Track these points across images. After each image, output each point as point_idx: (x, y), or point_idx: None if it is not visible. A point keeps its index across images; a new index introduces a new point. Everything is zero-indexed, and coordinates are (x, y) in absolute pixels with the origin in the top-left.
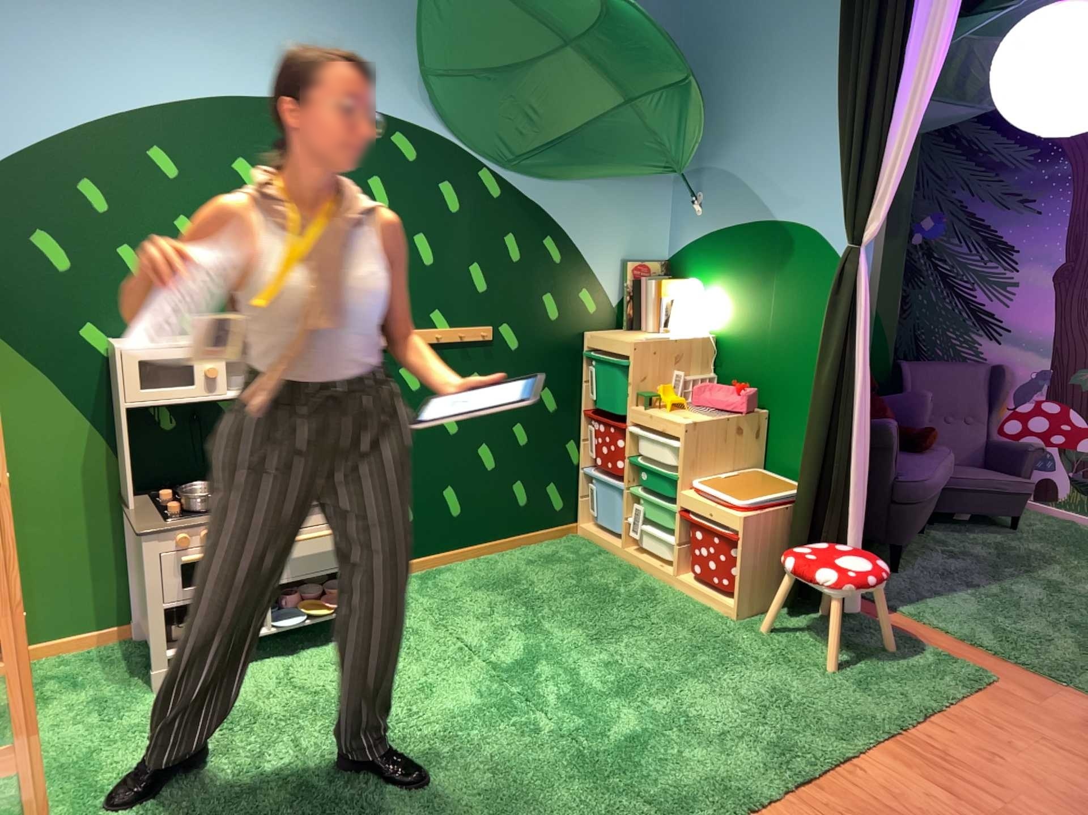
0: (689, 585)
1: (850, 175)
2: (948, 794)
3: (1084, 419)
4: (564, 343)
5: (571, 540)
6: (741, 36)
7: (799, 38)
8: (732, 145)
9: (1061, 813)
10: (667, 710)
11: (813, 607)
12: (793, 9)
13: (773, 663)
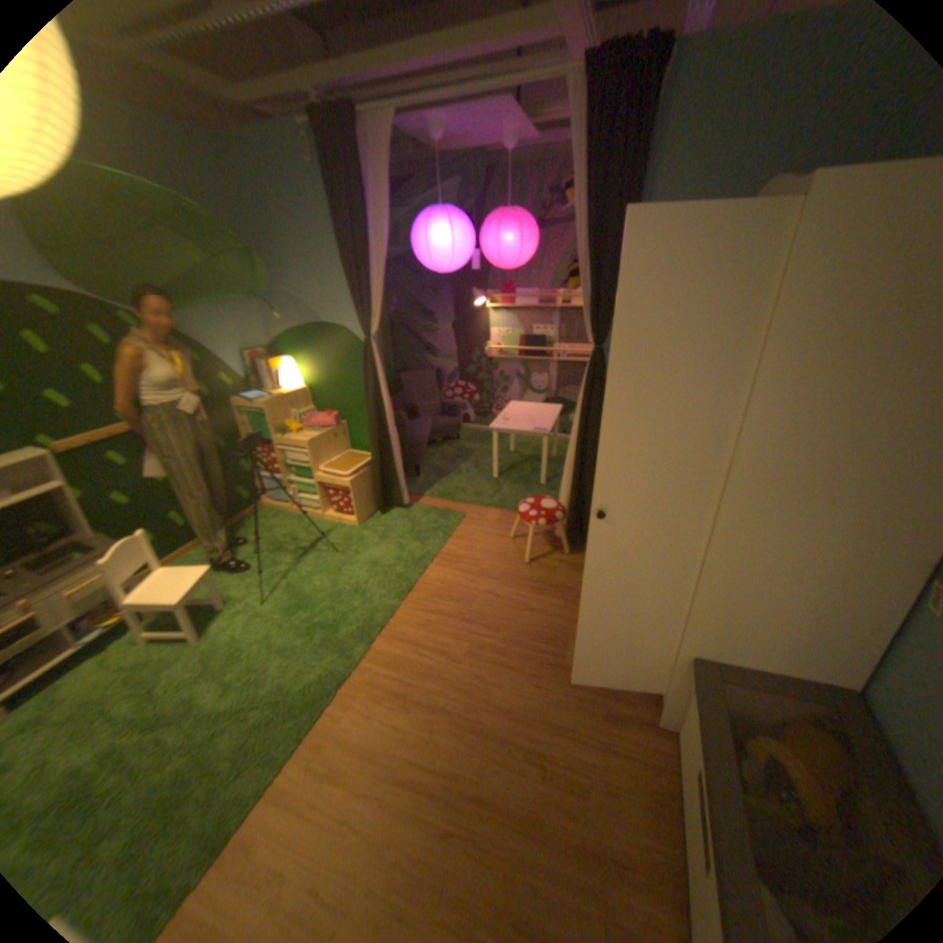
0: (332, 518)
1: (358, 303)
2: (460, 573)
3: (475, 388)
4: (220, 409)
5: (261, 512)
6: (274, 213)
7: (310, 218)
8: (288, 280)
9: (497, 562)
10: (341, 587)
11: (390, 508)
12: (302, 200)
13: (381, 543)
